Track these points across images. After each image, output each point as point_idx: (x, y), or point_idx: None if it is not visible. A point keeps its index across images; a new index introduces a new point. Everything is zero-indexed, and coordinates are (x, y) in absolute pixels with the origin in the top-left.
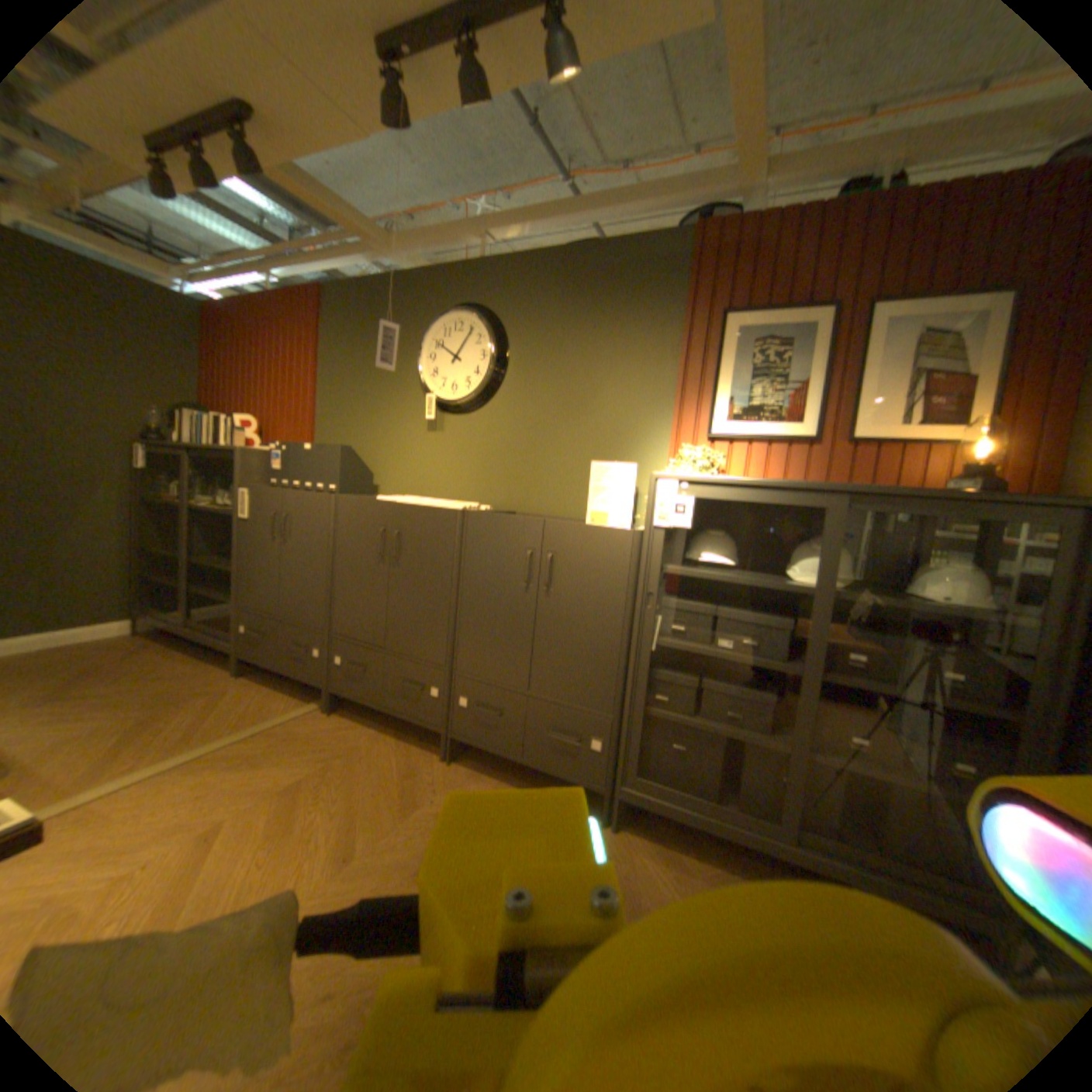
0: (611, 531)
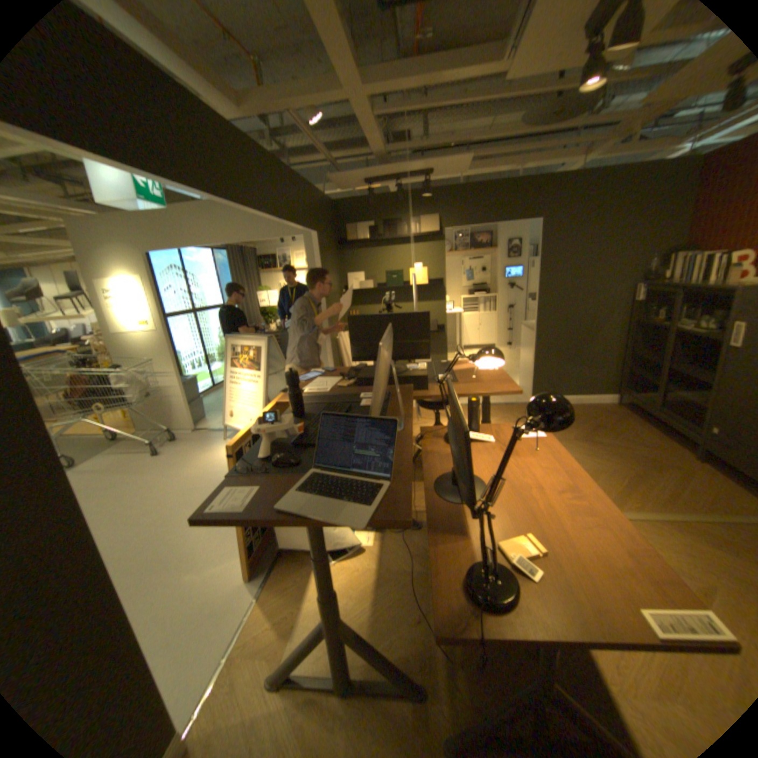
0: None
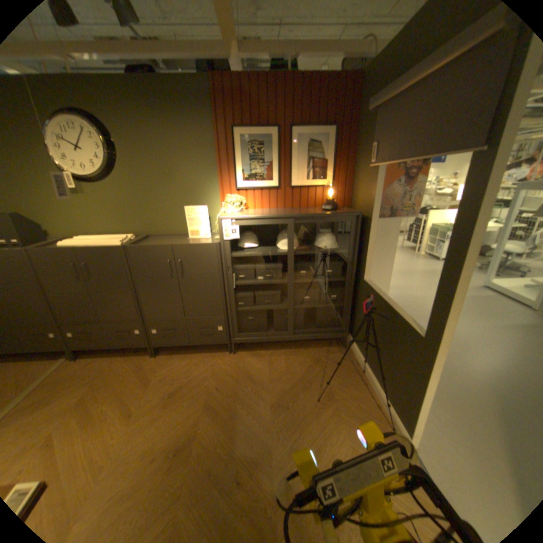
0: (206, 246)
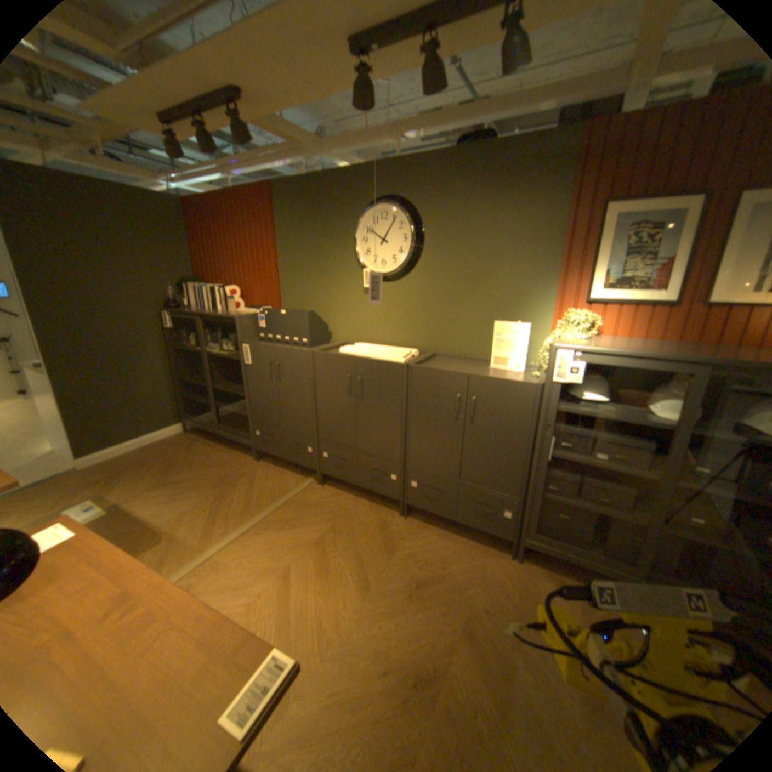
0: (519, 386)
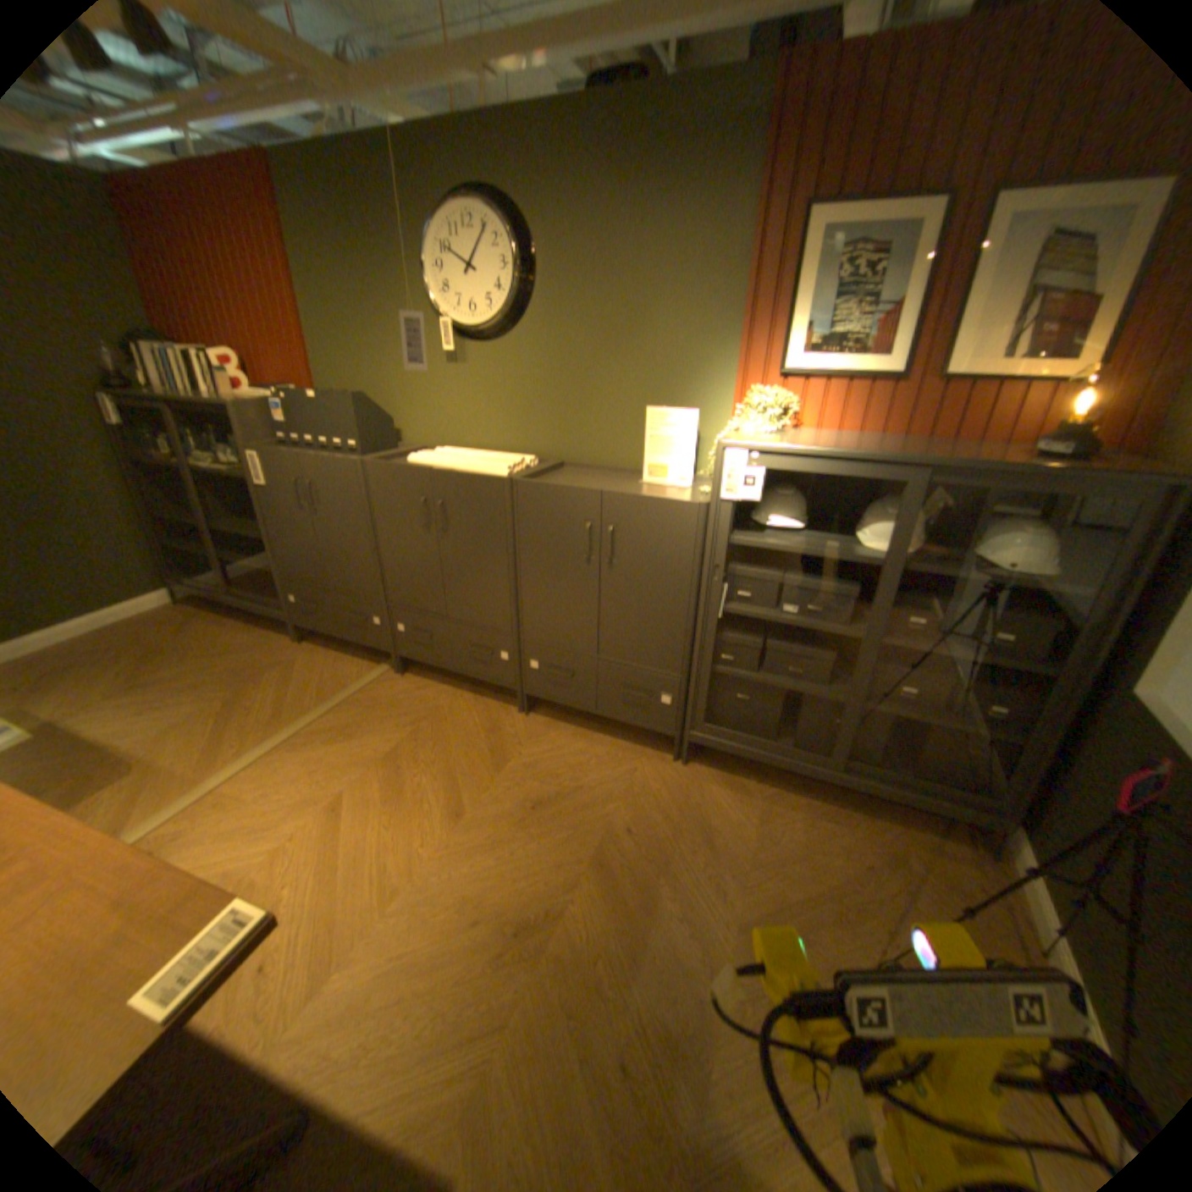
0: (675, 506)
